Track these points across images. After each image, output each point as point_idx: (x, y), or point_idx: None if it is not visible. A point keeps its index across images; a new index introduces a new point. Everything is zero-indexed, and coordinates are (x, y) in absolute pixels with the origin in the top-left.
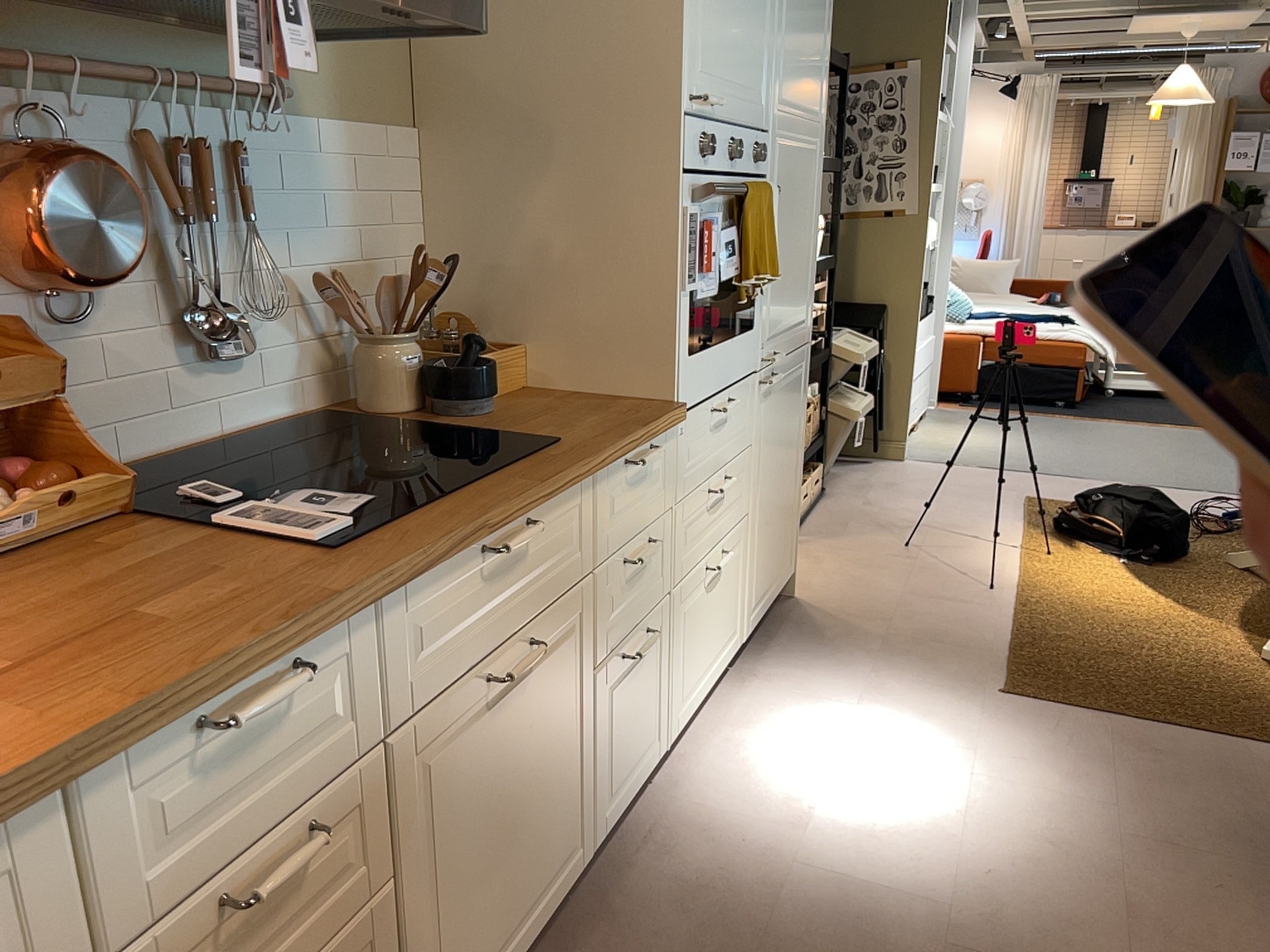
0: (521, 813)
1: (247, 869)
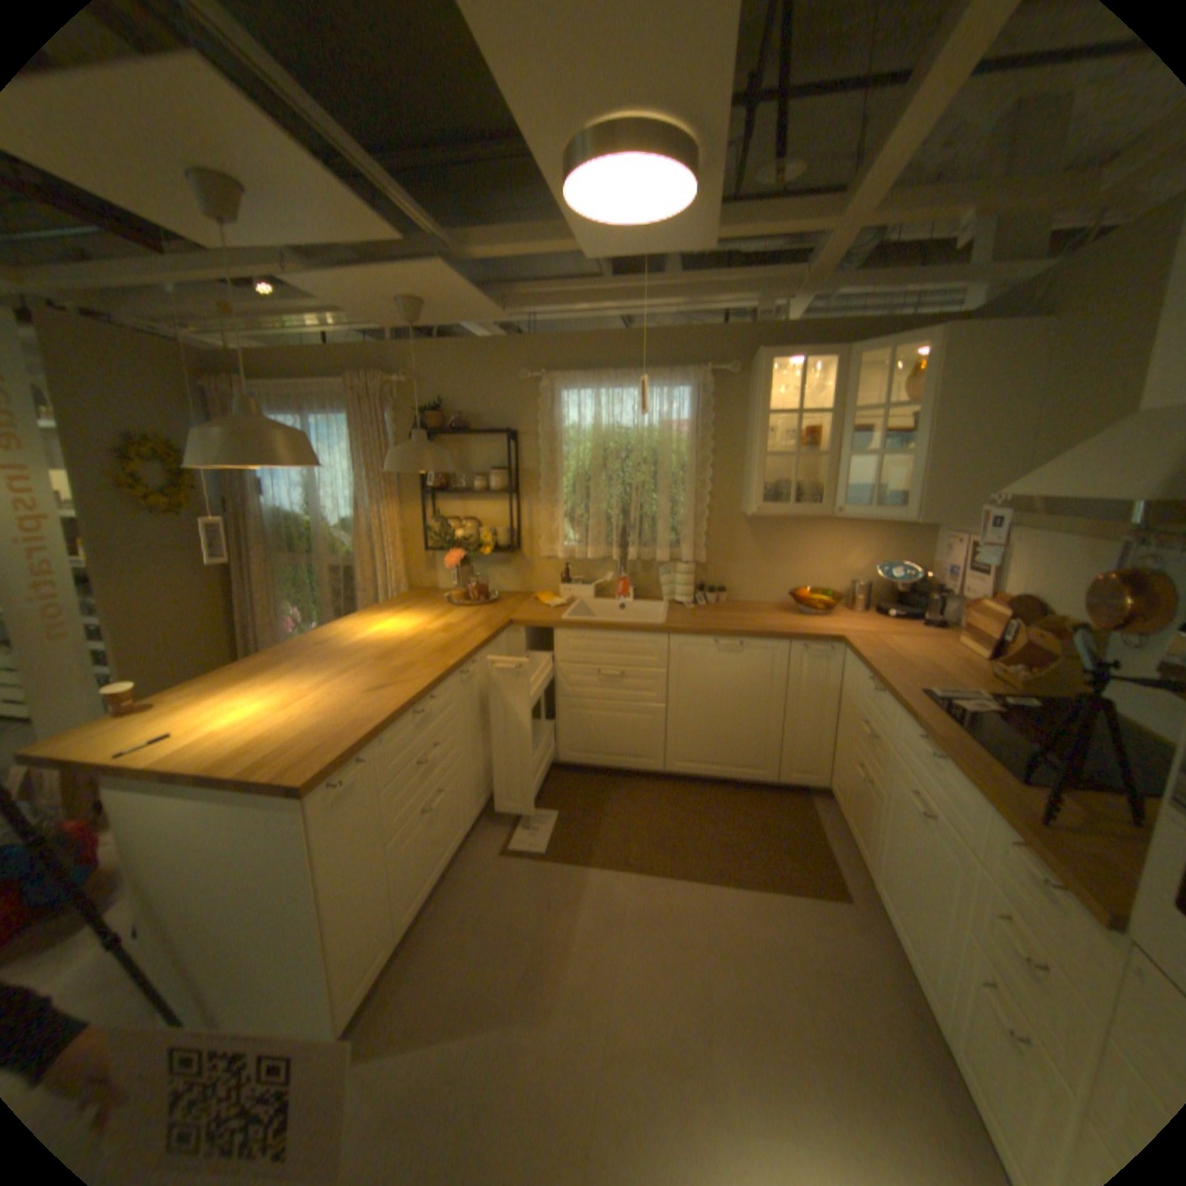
0: (919, 892)
1: (871, 726)
